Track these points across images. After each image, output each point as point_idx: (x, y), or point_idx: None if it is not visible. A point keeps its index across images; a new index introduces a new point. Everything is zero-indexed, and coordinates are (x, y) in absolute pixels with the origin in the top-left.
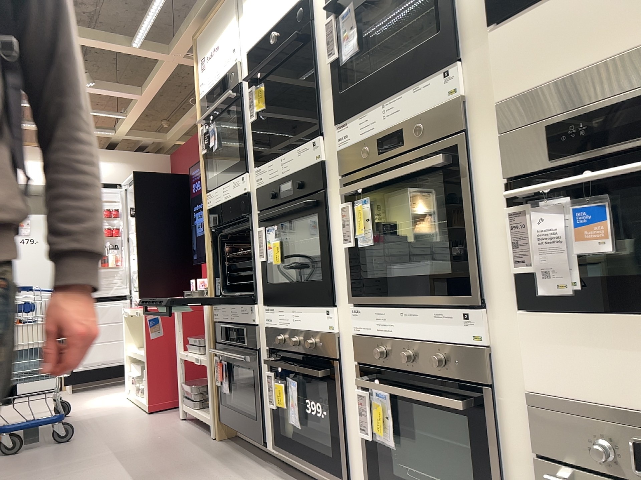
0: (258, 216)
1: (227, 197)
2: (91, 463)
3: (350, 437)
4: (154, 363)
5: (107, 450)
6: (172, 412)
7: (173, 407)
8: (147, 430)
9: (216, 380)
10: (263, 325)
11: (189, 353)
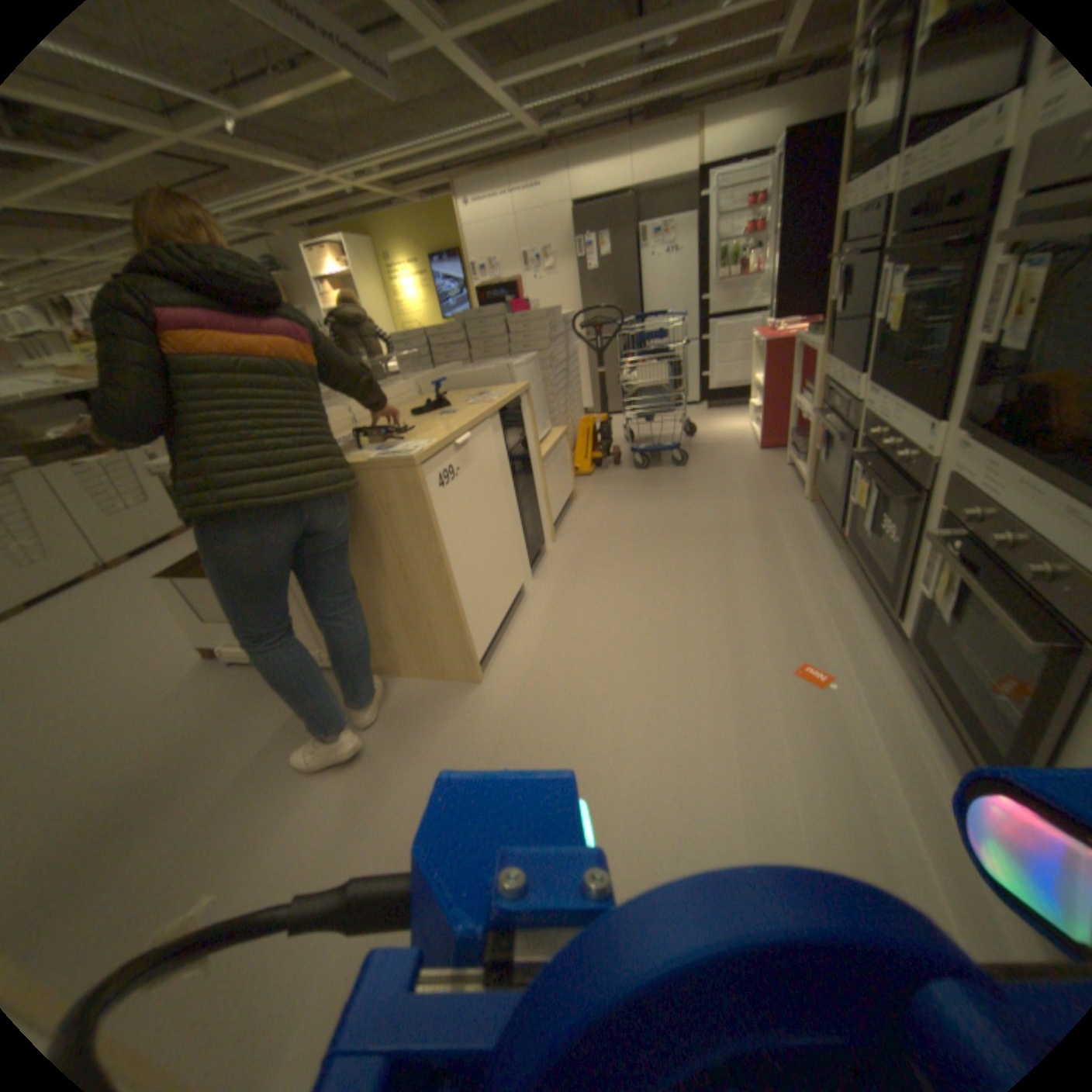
0: (894, 239)
1: (866, 197)
2: (690, 494)
3: (916, 576)
4: (771, 400)
5: (707, 483)
6: (784, 452)
7: (786, 446)
8: (749, 470)
9: (817, 442)
10: (868, 402)
11: (802, 400)
